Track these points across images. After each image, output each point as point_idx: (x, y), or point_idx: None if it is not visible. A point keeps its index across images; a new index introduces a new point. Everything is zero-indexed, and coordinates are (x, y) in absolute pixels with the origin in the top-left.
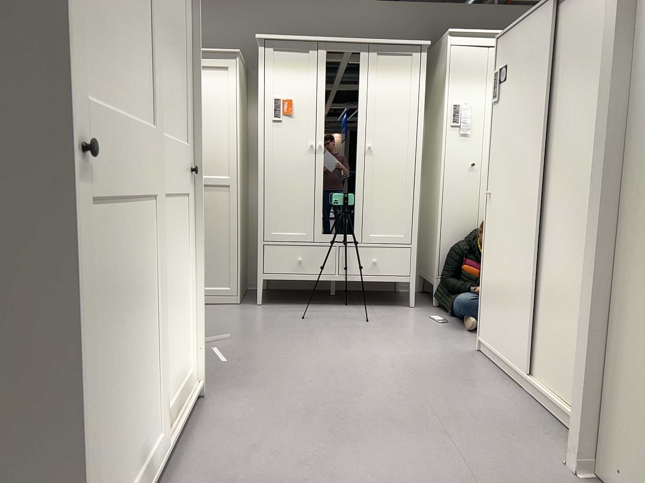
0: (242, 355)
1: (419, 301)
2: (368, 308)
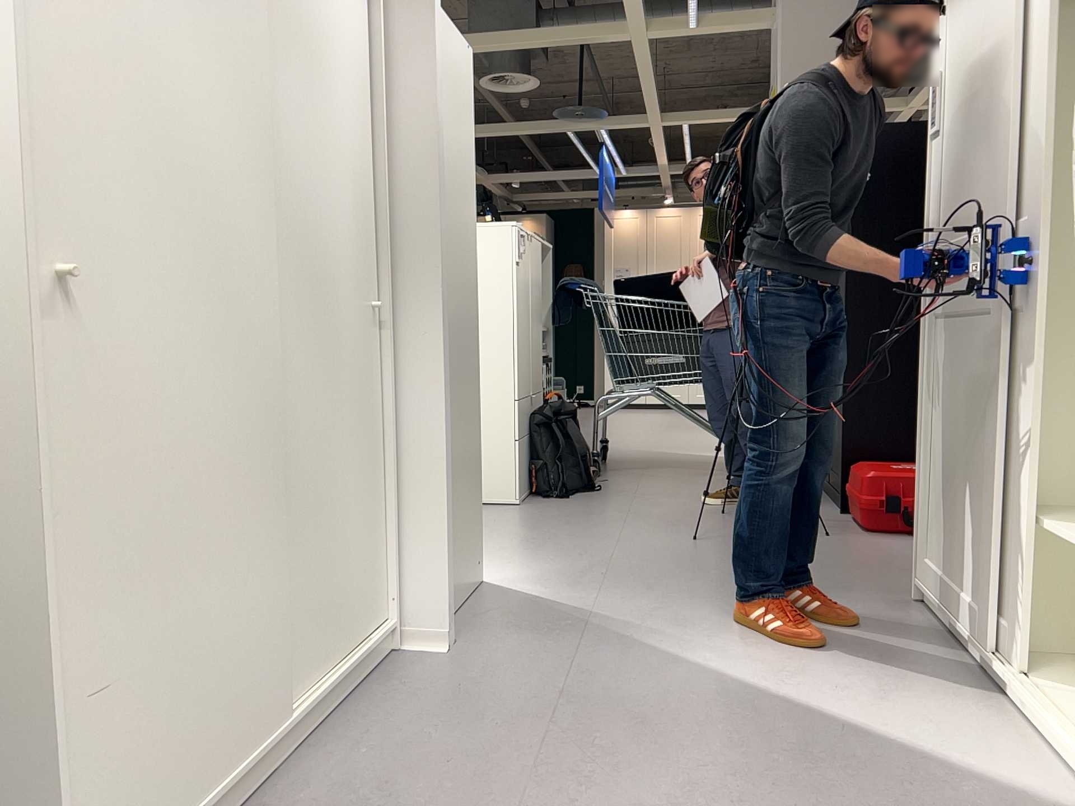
0: None
1: None
2: None
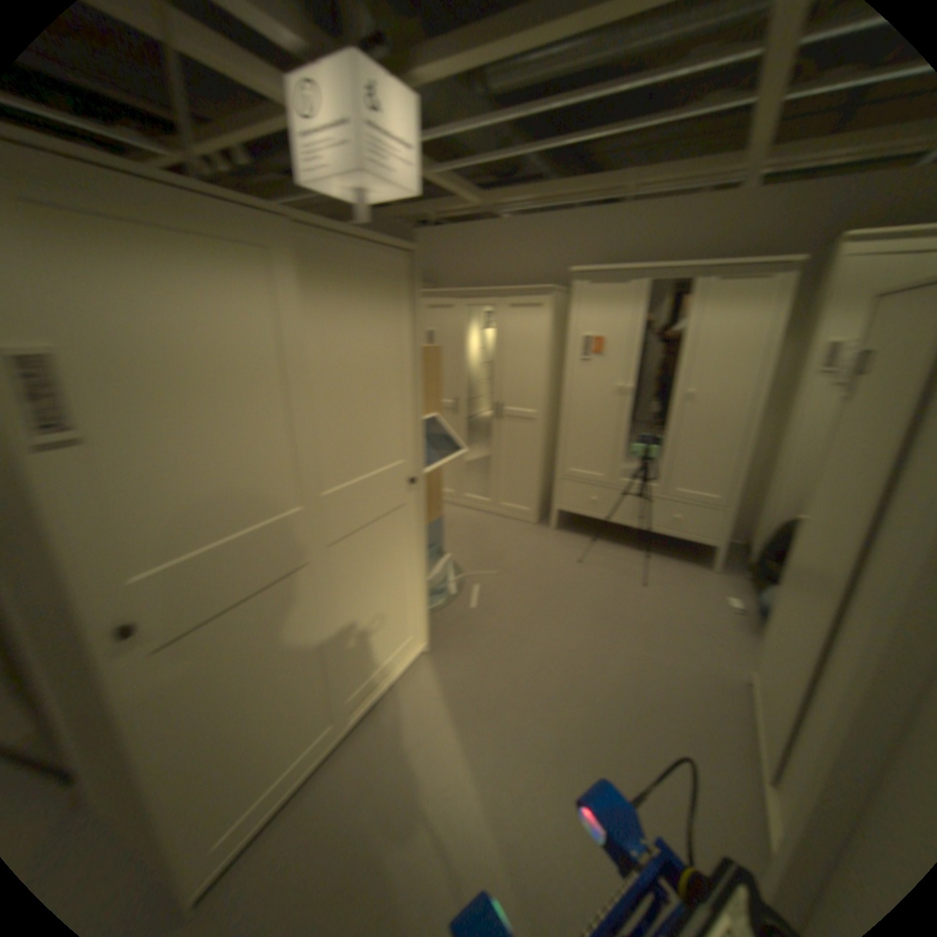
0: (496, 600)
1: (733, 564)
2: (662, 561)
